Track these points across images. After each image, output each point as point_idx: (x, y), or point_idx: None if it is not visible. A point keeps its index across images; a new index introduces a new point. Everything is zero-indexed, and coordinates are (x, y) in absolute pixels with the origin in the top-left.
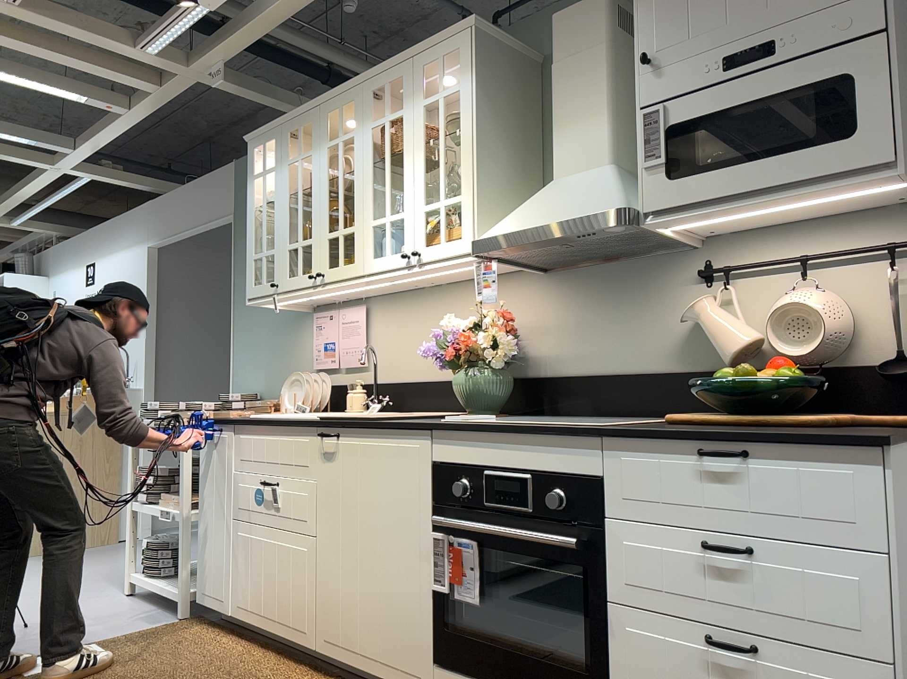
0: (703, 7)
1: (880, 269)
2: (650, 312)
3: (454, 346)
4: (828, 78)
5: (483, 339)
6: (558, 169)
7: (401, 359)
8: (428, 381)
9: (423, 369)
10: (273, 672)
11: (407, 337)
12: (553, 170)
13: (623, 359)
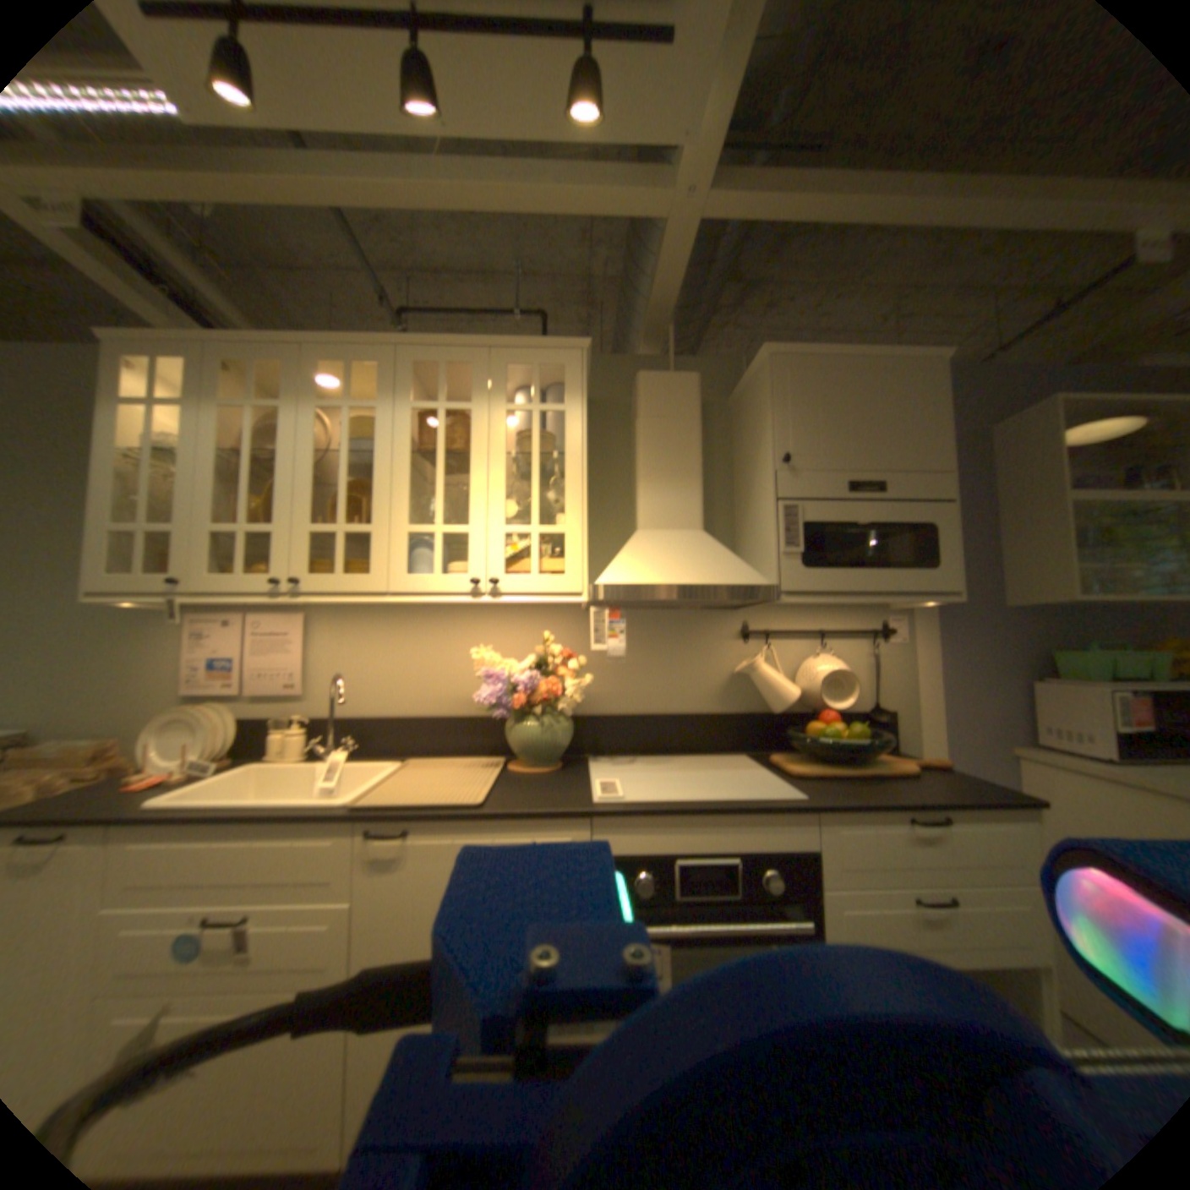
0: (833, 434)
1: (871, 648)
2: (693, 661)
3: (526, 694)
4: (922, 523)
5: (564, 686)
6: (644, 521)
7: (366, 690)
8: (413, 719)
9: (404, 704)
10: None
11: (377, 663)
12: (639, 521)
13: (667, 701)
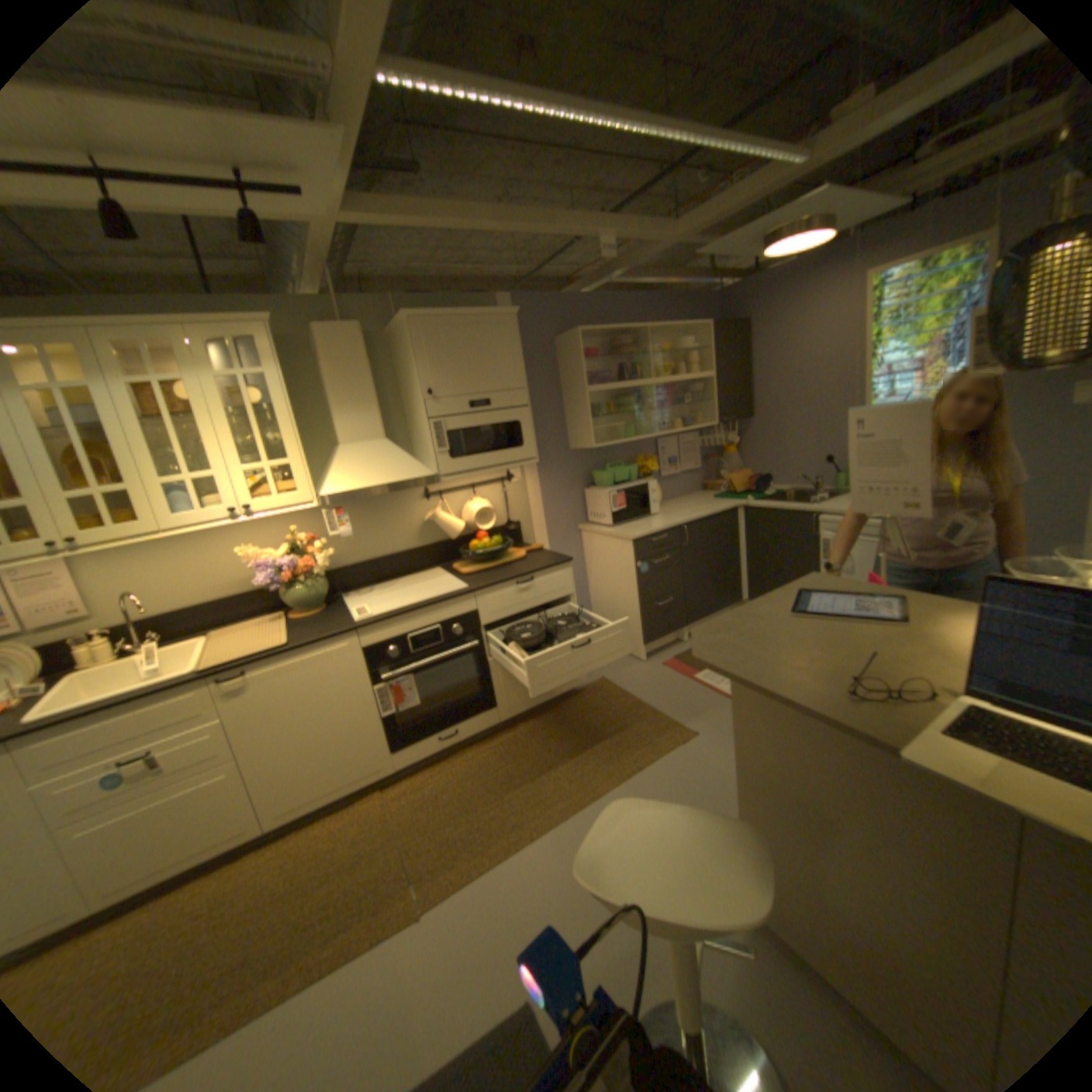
0: (456, 373)
1: (502, 490)
2: (398, 520)
3: (292, 572)
4: (513, 423)
5: (317, 561)
6: (345, 440)
7: (151, 597)
8: (201, 606)
9: (189, 598)
10: (231, 882)
11: (153, 576)
12: (341, 440)
13: (386, 548)
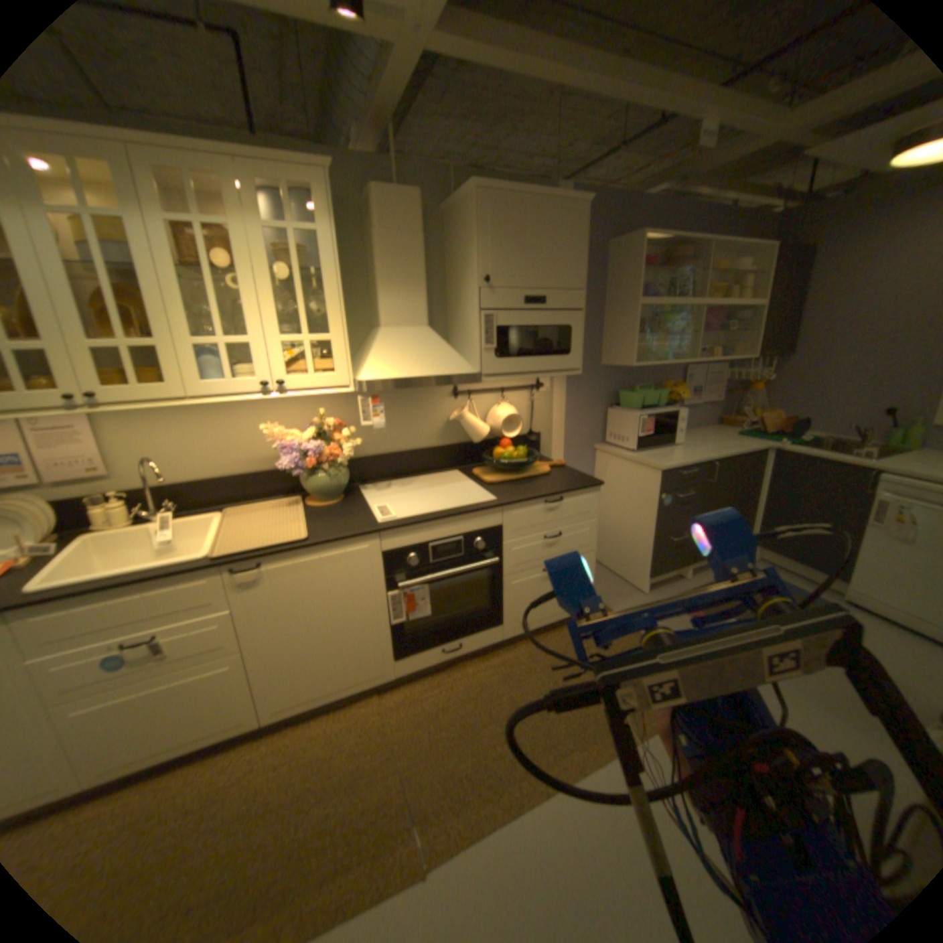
0: (518, 260)
1: (530, 397)
2: (424, 414)
3: (318, 457)
4: (565, 326)
5: (343, 448)
6: (388, 320)
7: (172, 462)
8: (220, 477)
9: (210, 467)
10: (225, 772)
11: (176, 440)
12: (384, 320)
13: (408, 442)
